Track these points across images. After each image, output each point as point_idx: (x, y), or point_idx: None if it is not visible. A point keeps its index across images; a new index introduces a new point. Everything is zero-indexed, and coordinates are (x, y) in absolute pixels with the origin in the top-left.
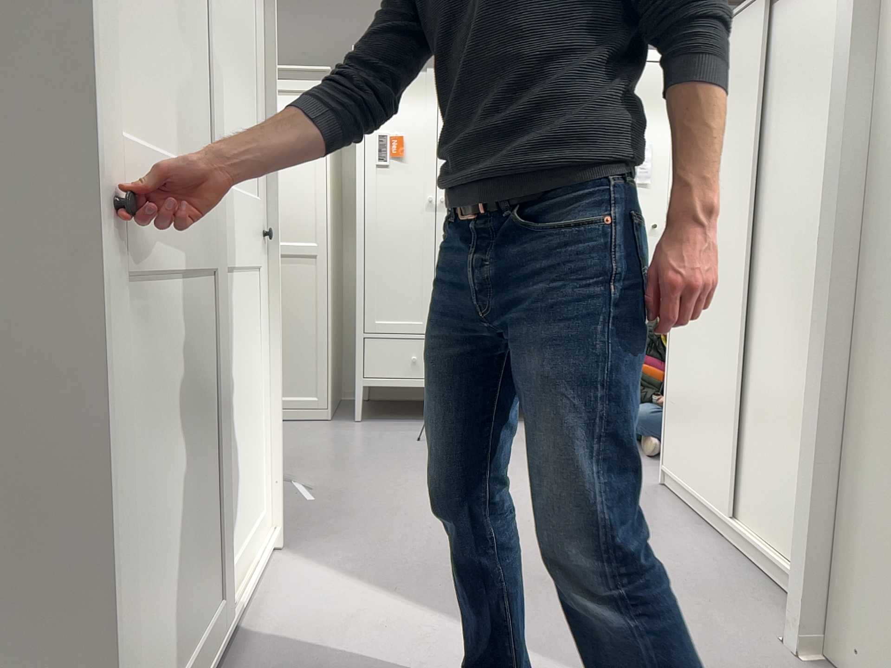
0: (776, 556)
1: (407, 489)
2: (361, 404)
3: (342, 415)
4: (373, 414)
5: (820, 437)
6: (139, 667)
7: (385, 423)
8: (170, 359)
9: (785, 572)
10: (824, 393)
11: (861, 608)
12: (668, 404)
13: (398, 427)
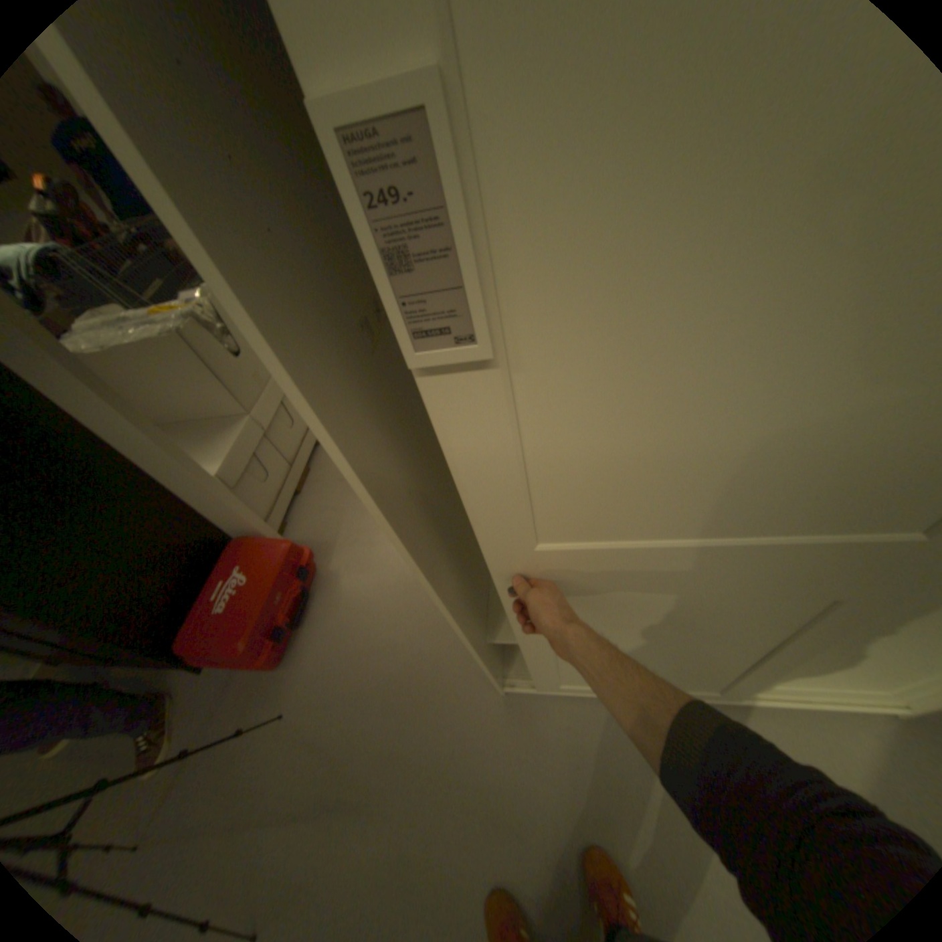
0: None
1: None
2: None
3: None
4: None
5: None
6: (538, 675)
7: None
8: (611, 622)
9: None
10: None
11: None
12: None
13: None
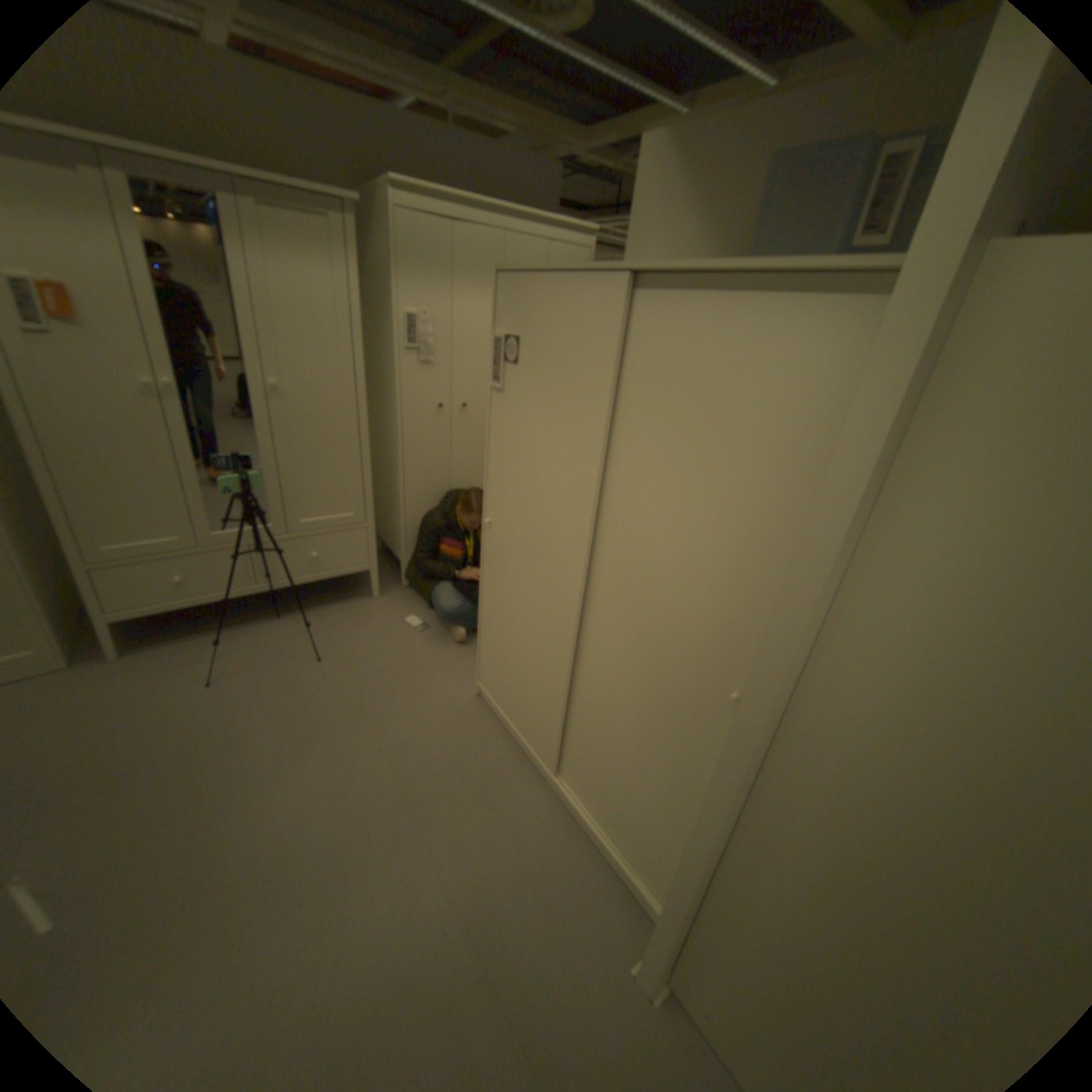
0: (597, 830)
1: (203, 813)
2: (110, 640)
3: (86, 646)
4: (135, 632)
5: (693, 881)
6: None
7: (154, 650)
8: None
9: (608, 856)
10: (705, 853)
11: (706, 986)
12: (479, 636)
13: (173, 656)
